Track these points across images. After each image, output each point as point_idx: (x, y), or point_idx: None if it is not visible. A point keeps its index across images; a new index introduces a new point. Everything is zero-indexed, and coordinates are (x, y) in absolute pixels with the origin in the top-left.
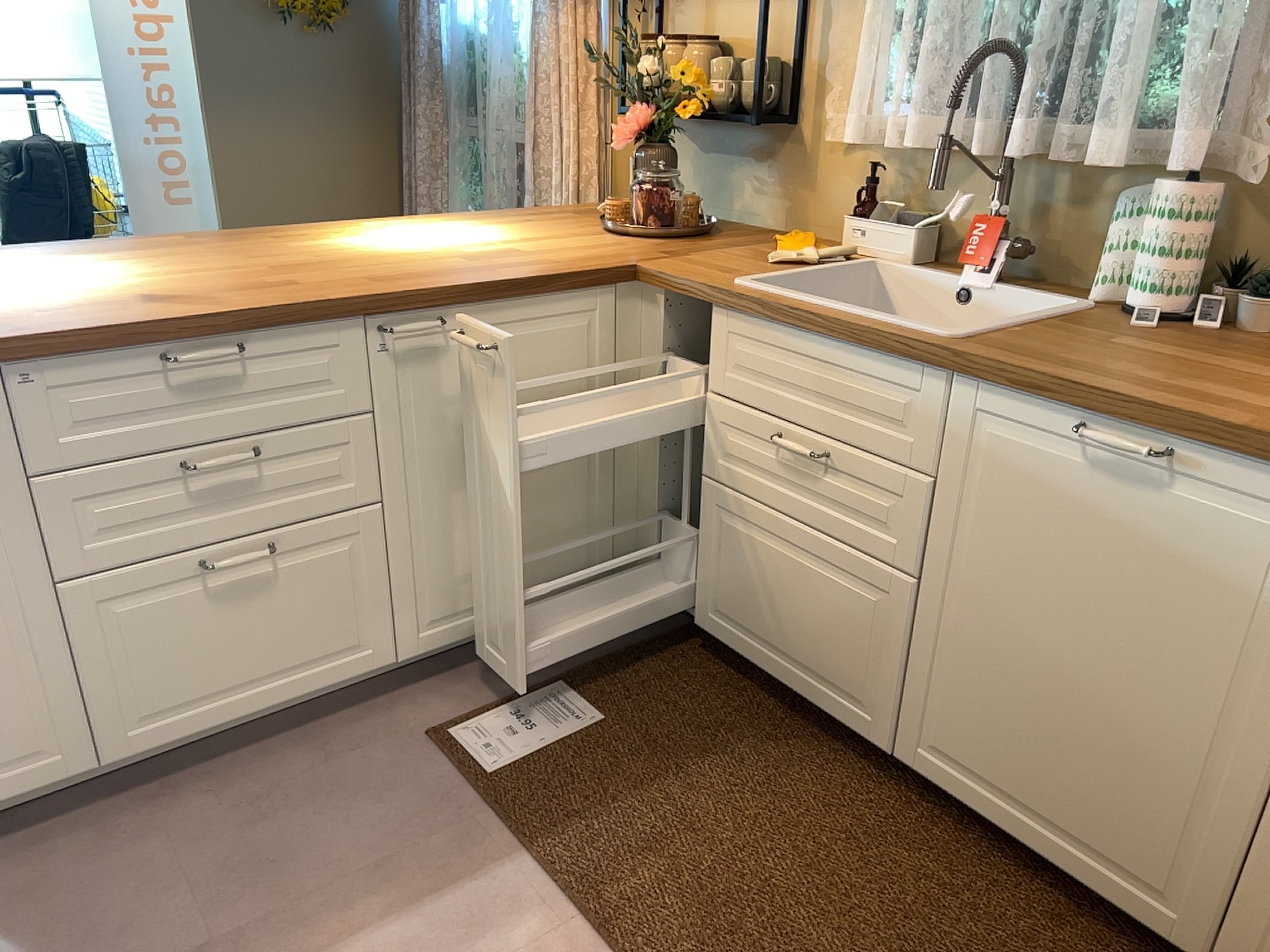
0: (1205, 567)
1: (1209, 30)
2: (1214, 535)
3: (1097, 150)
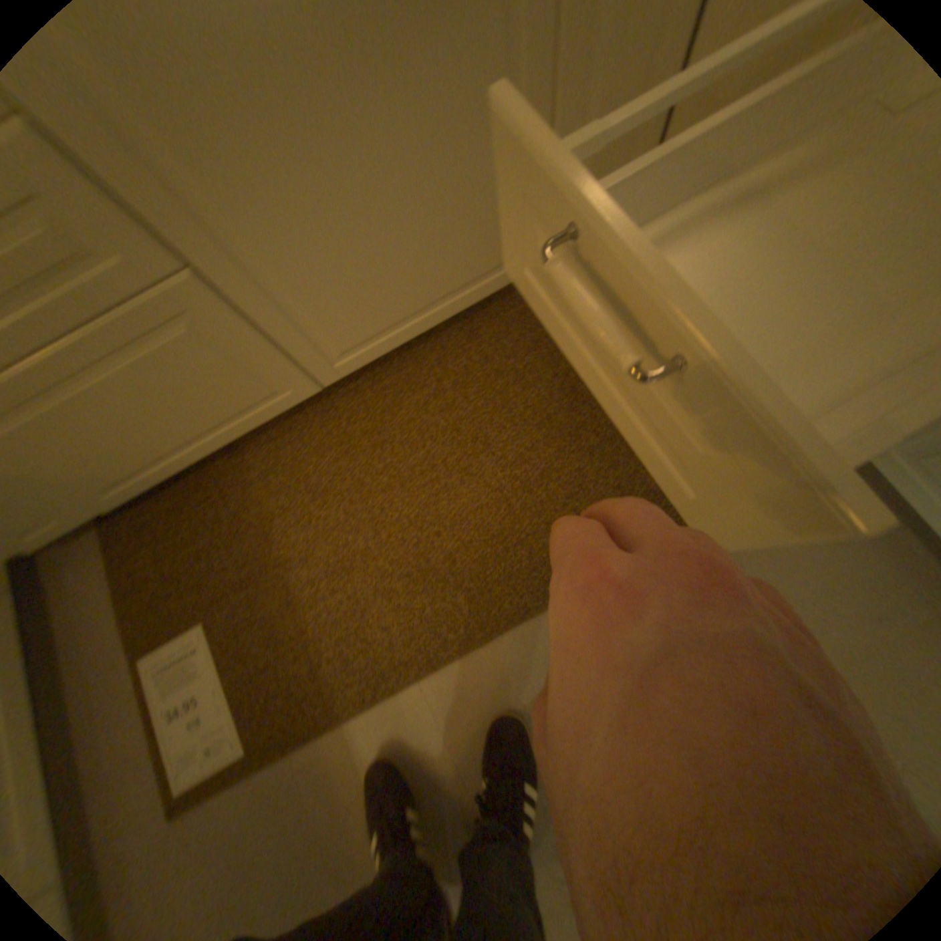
0: None
1: None
2: None
3: None
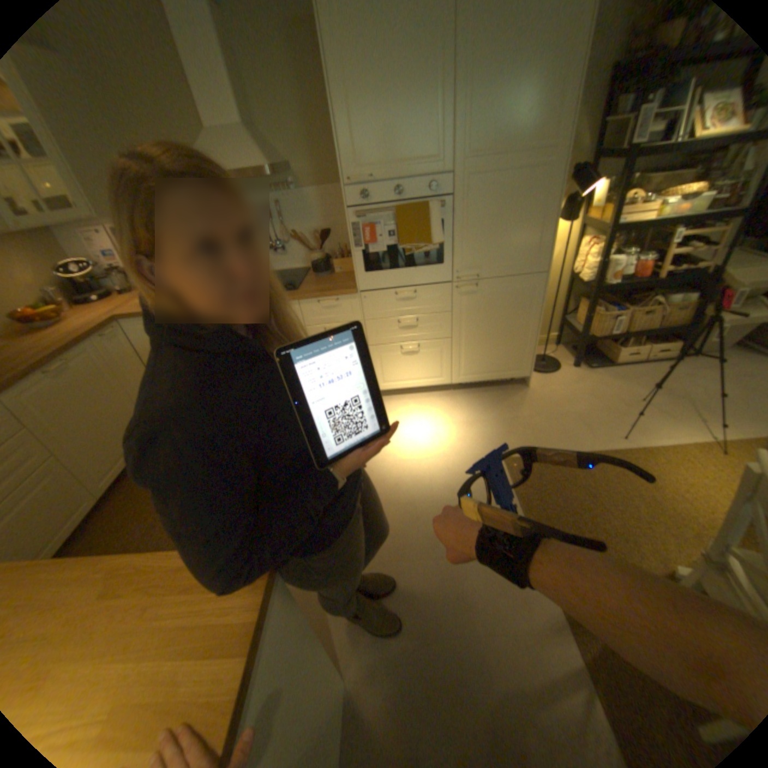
0: (86, 374)
1: None
2: (80, 367)
3: None
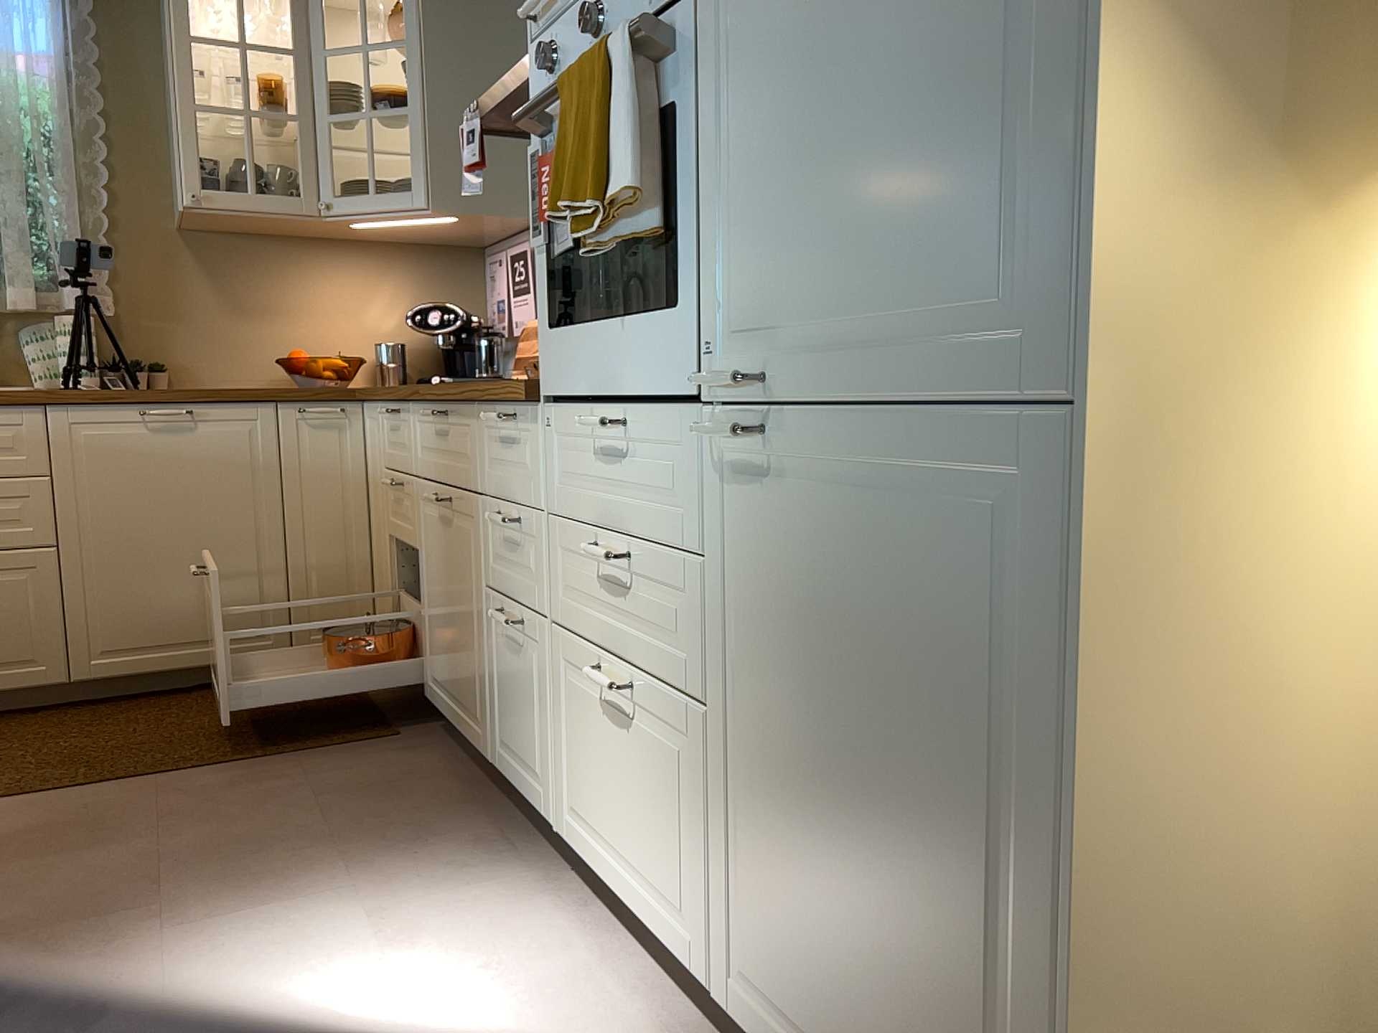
0: (224, 459)
1: (61, 237)
2: (223, 442)
3: (3, 303)
